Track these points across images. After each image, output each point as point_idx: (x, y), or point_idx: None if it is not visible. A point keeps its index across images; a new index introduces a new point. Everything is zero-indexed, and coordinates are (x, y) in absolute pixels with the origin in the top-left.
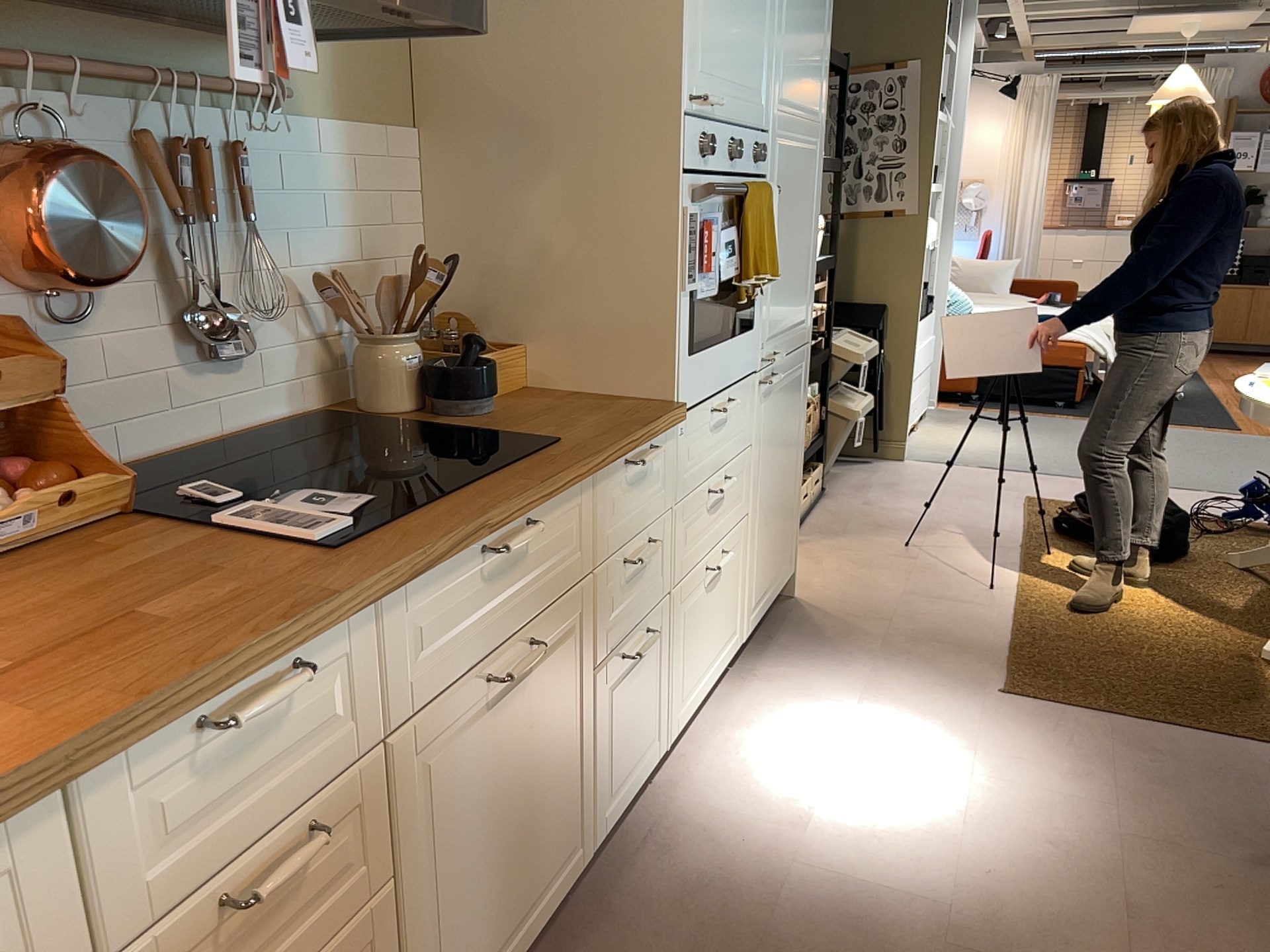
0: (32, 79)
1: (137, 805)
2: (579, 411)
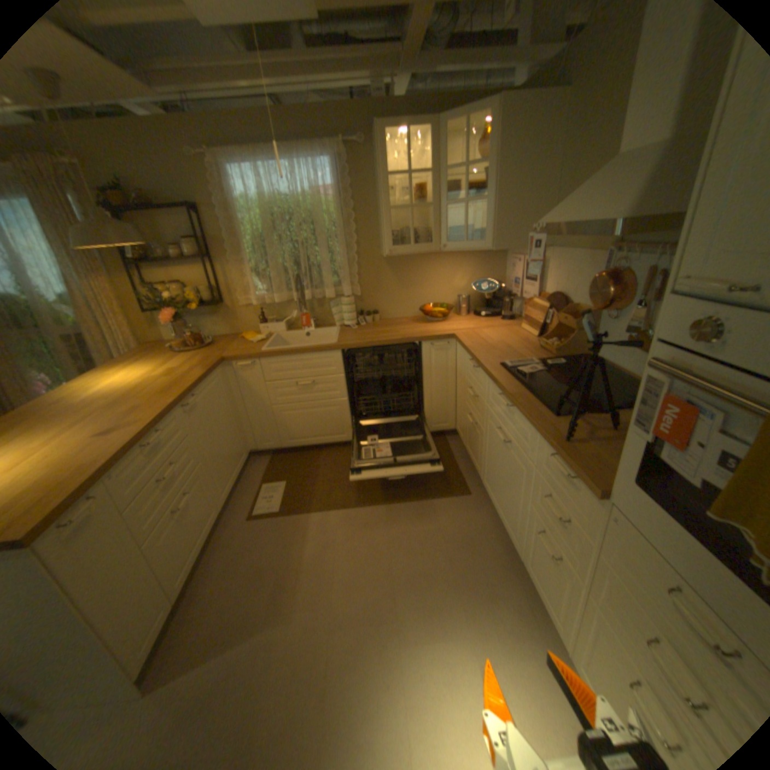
0: (635, 250)
1: (469, 363)
2: (615, 450)
